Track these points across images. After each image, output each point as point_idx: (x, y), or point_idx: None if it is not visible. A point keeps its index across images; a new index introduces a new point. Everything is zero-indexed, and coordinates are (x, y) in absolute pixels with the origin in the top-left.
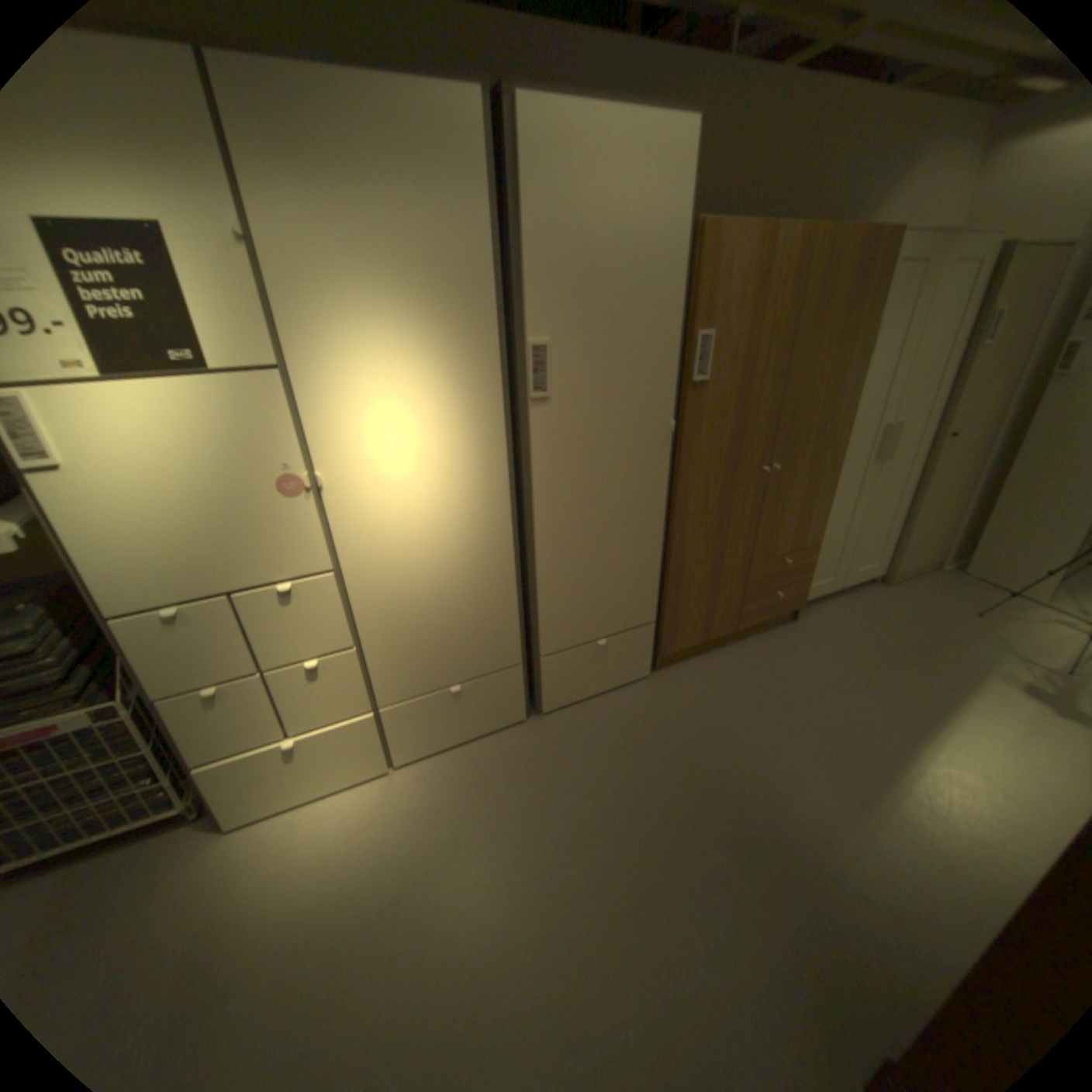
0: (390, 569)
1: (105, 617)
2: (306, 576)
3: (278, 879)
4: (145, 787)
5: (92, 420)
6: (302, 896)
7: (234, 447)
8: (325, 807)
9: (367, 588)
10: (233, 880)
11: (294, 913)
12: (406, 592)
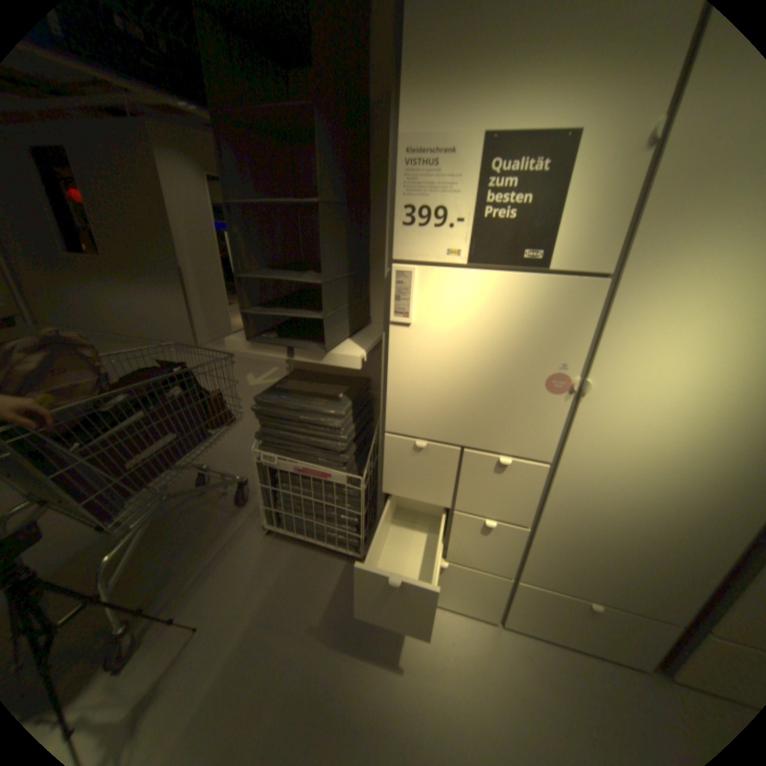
0: (604, 484)
1: (383, 429)
2: (524, 457)
3: (402, 662)
4: (351, 532)
5: (443, 295)
6: (415, 694)
7: (530, 338)
8: (444, 621)
9: (571, 489)
10: (375, 635)
11: (407, 707)
12: (605, 509)
